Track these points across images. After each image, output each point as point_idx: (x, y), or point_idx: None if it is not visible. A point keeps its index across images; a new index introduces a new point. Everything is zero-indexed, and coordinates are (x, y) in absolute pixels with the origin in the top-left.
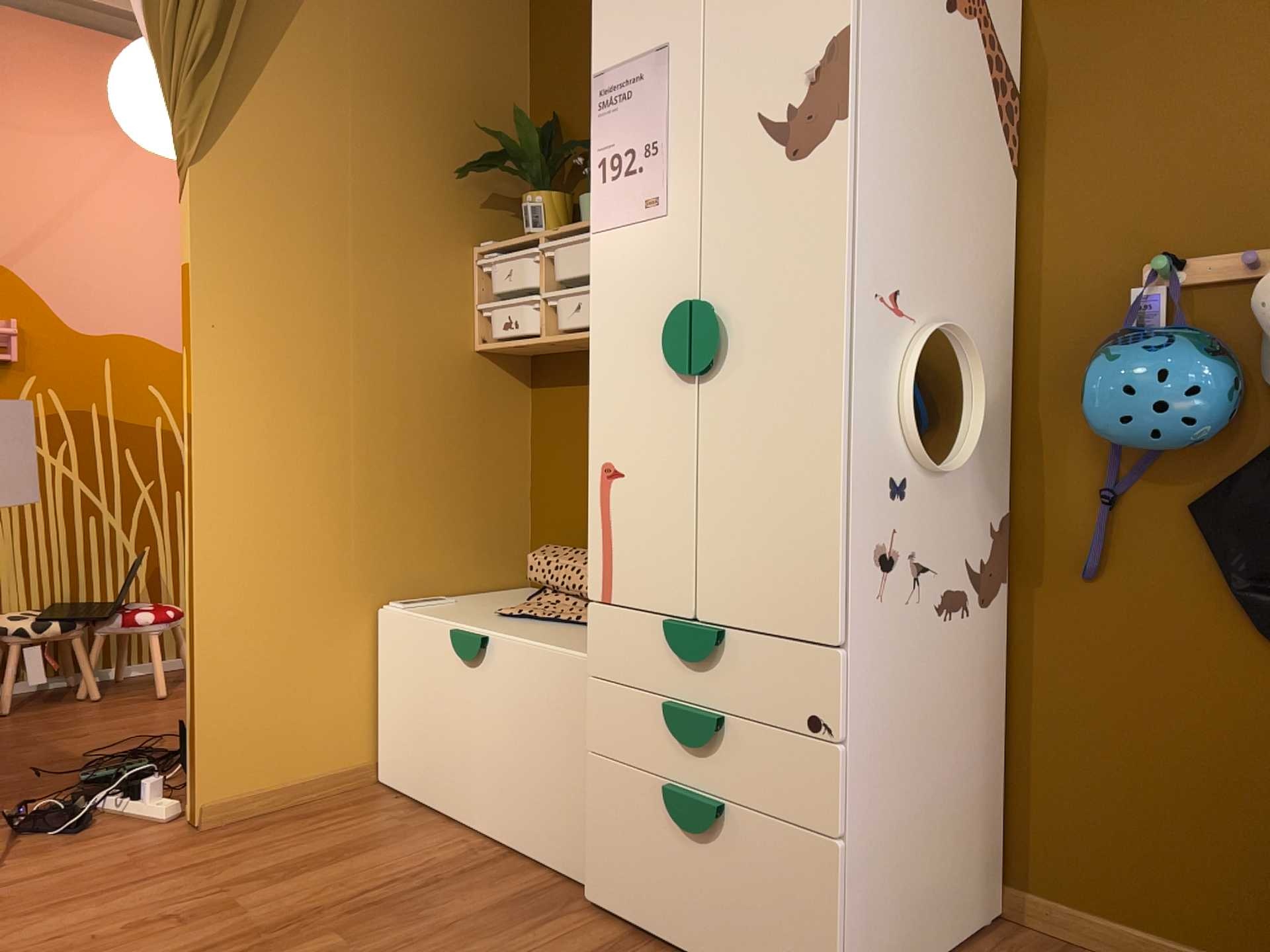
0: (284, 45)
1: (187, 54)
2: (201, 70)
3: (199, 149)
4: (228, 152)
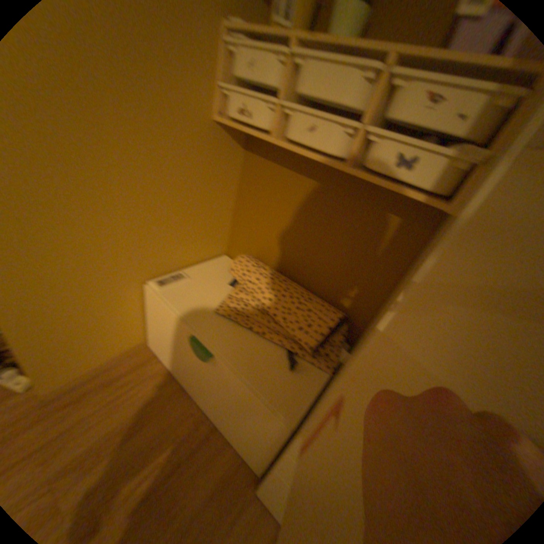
0: None
1: None
2: None
3: None
4: None
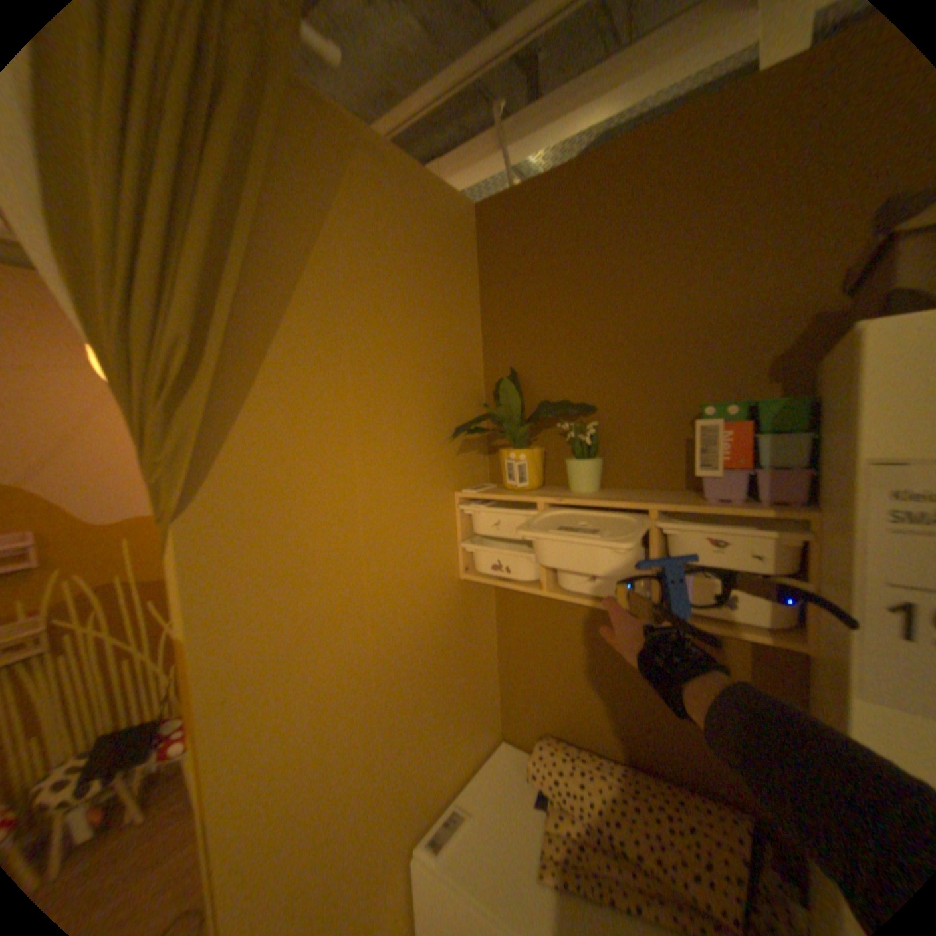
0: (277, 337)
1: (147, 374)
2: (171, 394)
3: (181, 498)
4: (221, 485)
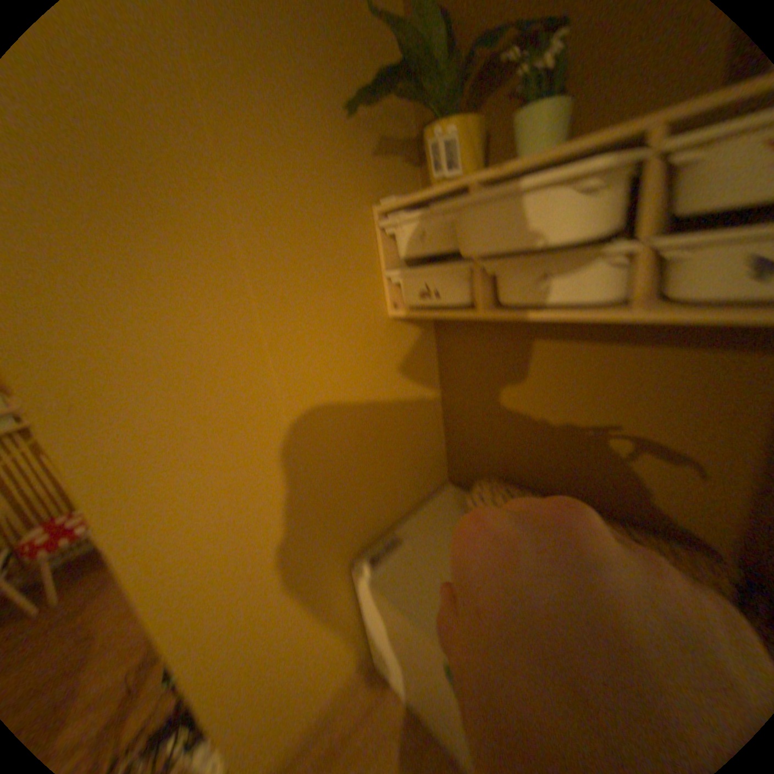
0: None
1: None
2: None
3: None
4: None
